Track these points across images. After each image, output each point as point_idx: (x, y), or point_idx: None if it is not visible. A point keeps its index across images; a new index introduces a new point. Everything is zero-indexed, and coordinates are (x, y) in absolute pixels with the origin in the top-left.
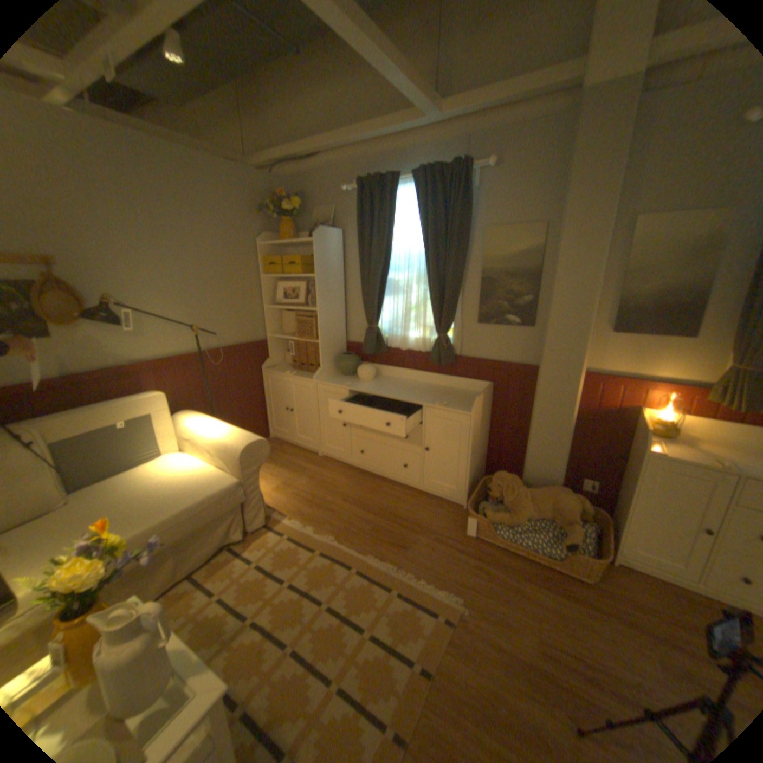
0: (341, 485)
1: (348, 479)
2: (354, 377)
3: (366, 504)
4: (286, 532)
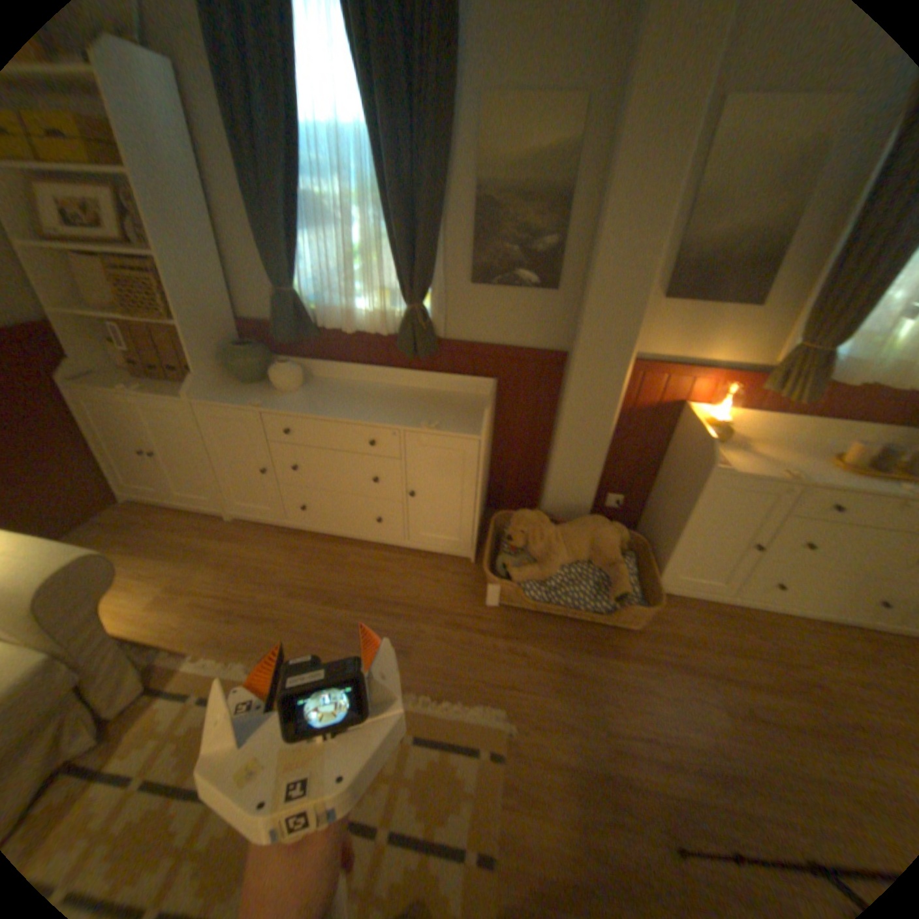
0: (279, 568)
1: (289, 554)
2: (266, 385)
3: (329, 593)
4: (195, 689)
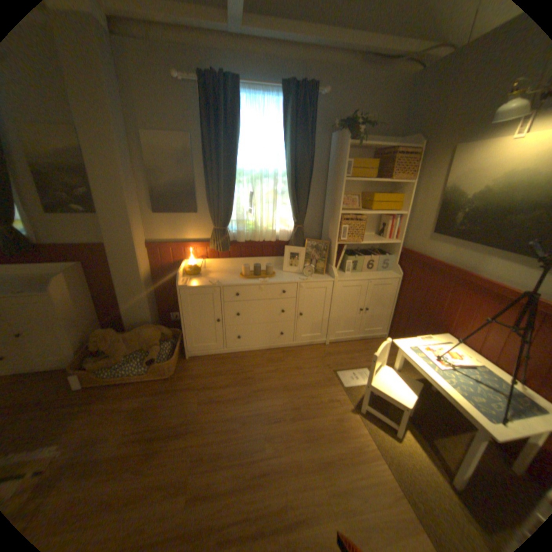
0: None
1: None
2: None
3: None
4: None
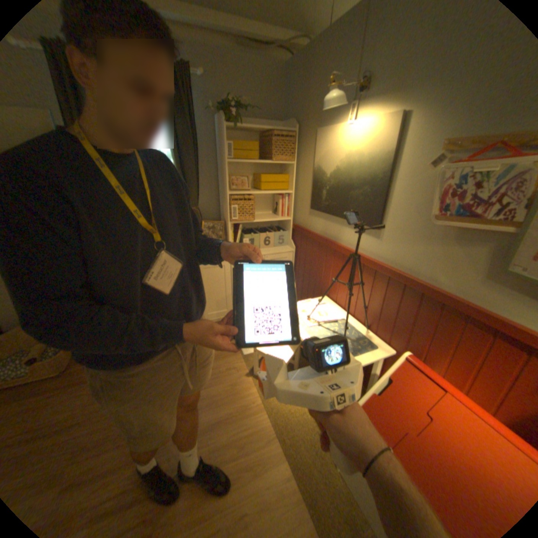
0: None
1: None
2: None
3: None
4: None
